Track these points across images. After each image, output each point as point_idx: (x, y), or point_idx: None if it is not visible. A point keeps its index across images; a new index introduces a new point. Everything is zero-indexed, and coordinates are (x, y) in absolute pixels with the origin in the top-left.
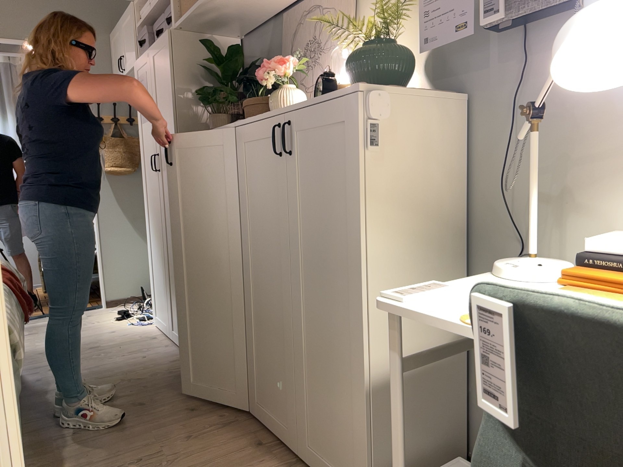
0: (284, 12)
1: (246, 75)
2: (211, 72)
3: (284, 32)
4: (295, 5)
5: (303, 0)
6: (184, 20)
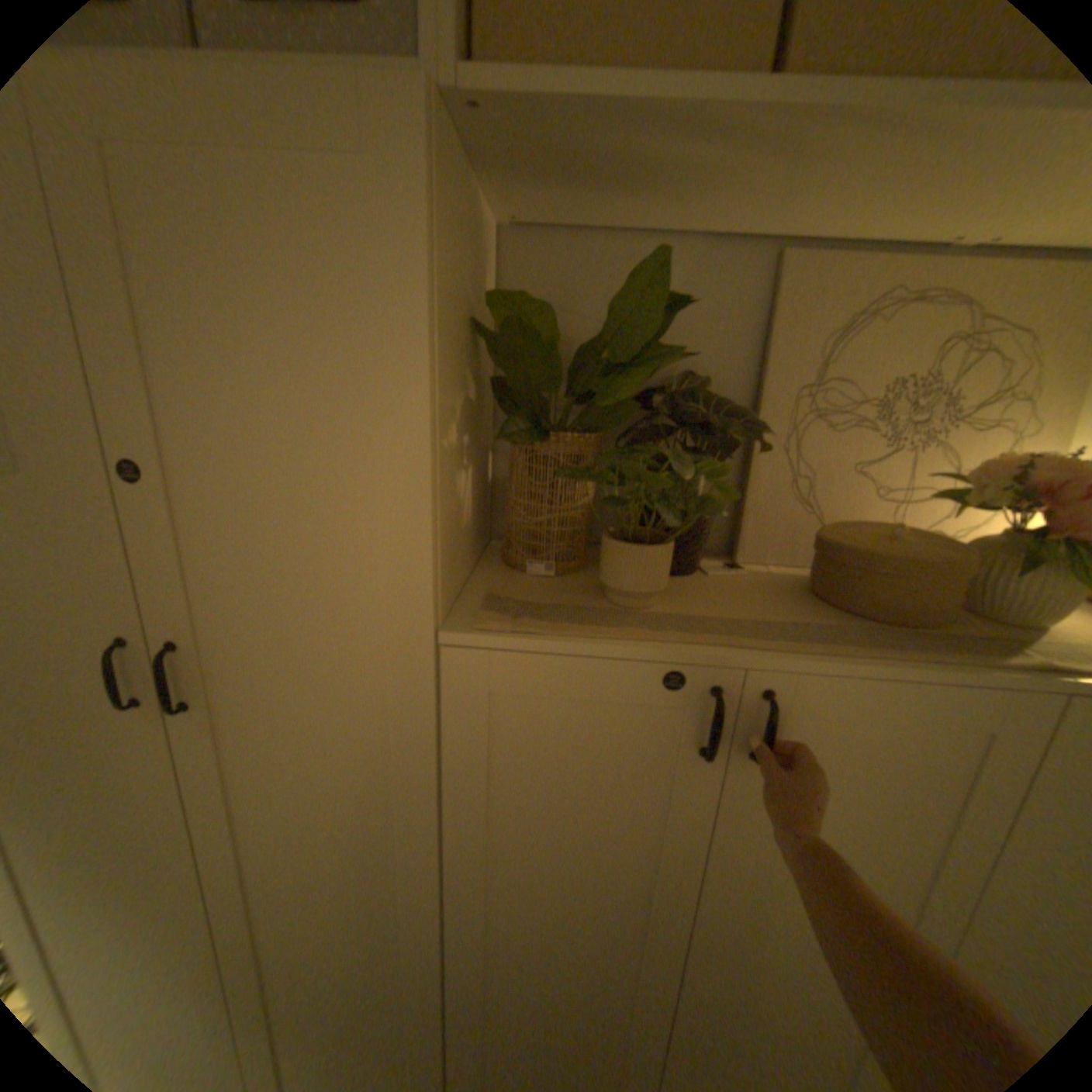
0: (792, 243)
1: (667, 397)
2: (496, 341)
3: (787, 303)
4: (833, 242)
5: (878, 244)
6: (581, 94)
